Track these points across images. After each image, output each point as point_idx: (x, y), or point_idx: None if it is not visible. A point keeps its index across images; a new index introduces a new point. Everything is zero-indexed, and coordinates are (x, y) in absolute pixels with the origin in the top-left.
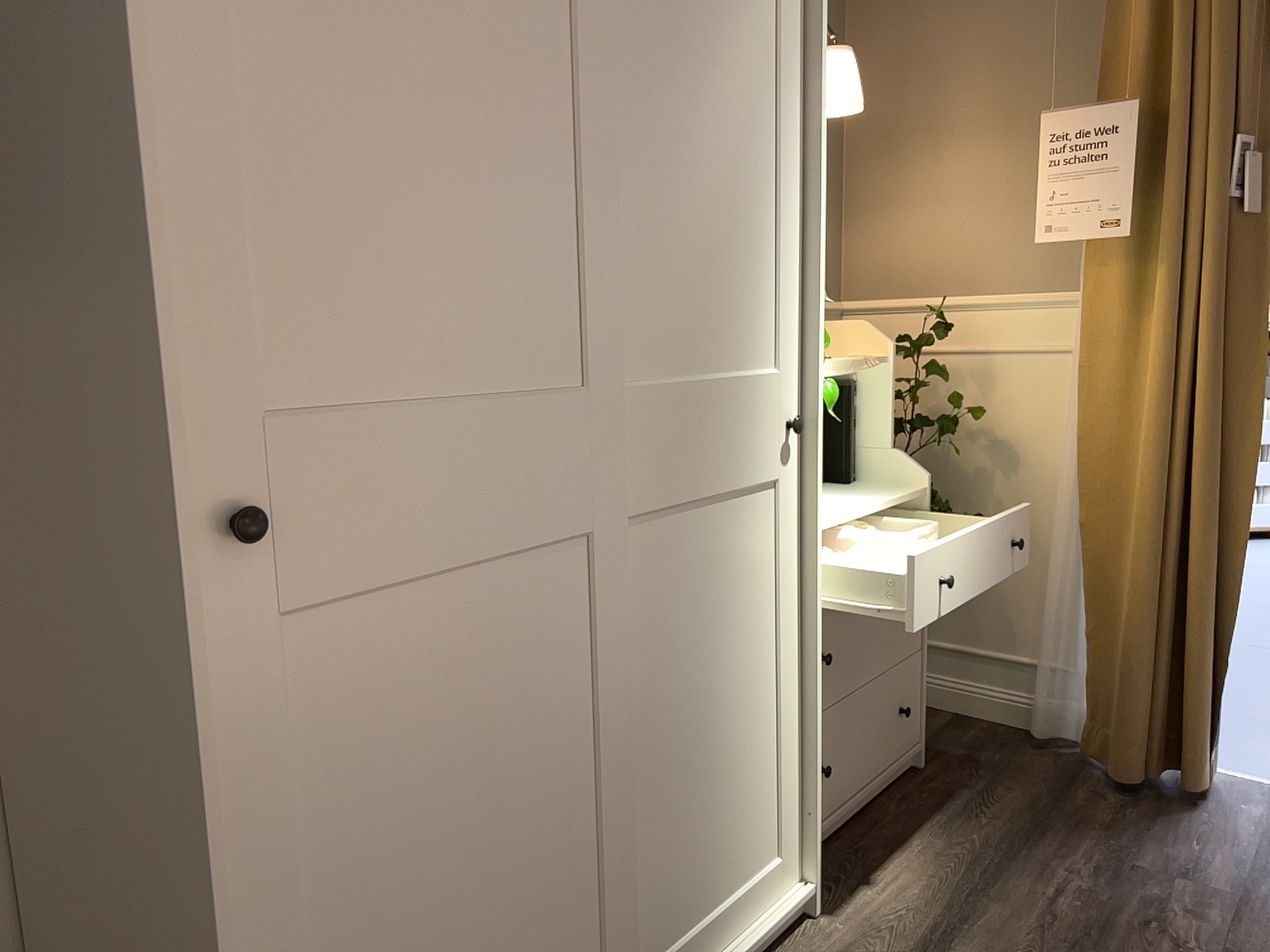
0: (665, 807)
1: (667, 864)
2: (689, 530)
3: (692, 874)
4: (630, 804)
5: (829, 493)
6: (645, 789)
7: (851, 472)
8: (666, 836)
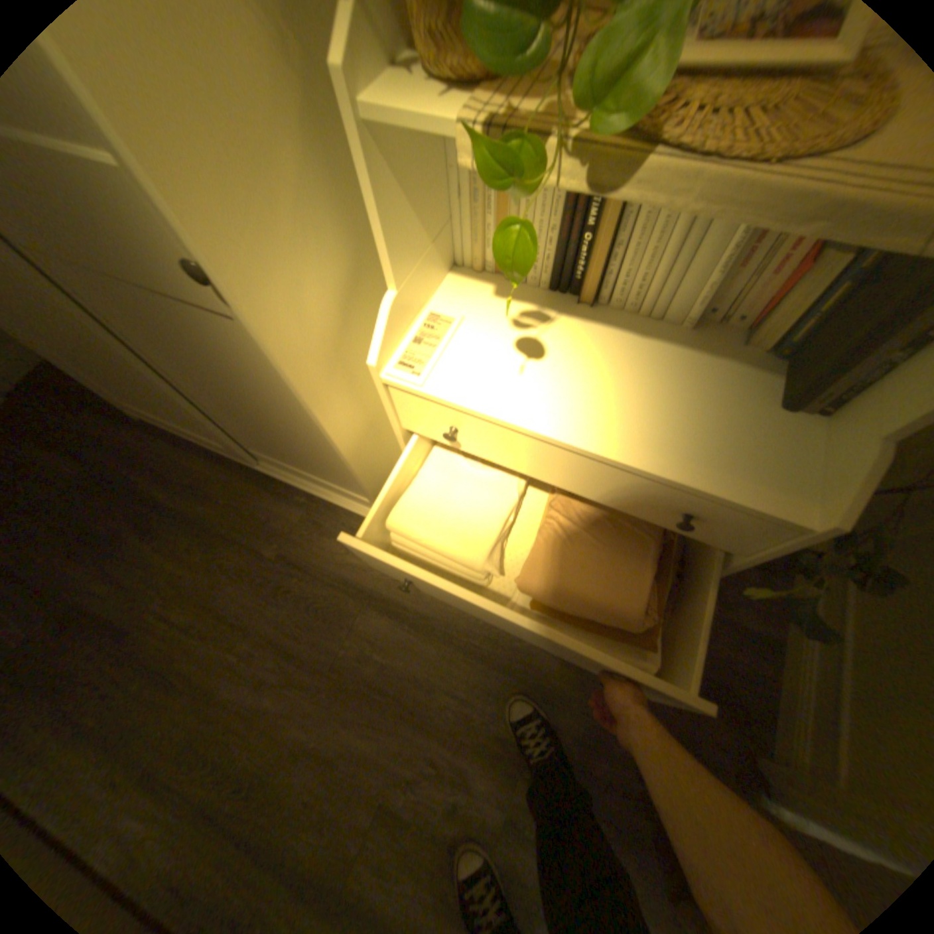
0: (237, 422)
1: (256, 441)
2: (122, 293)
3: (283, 457)
4: (192, 403)
5: (686, 394)
6: (211, 406)
7: (834, 405)
8: (246, 432)
